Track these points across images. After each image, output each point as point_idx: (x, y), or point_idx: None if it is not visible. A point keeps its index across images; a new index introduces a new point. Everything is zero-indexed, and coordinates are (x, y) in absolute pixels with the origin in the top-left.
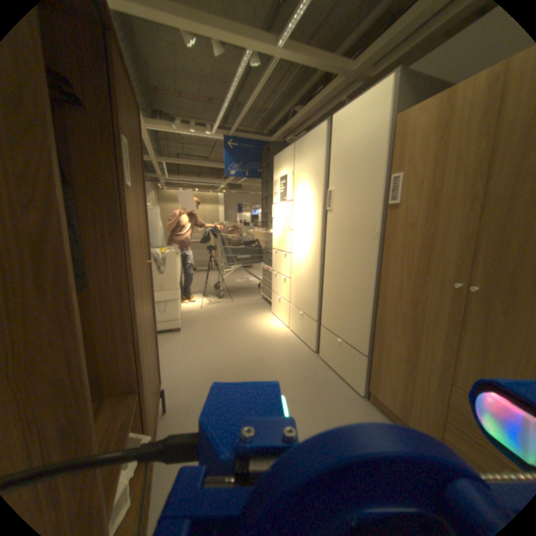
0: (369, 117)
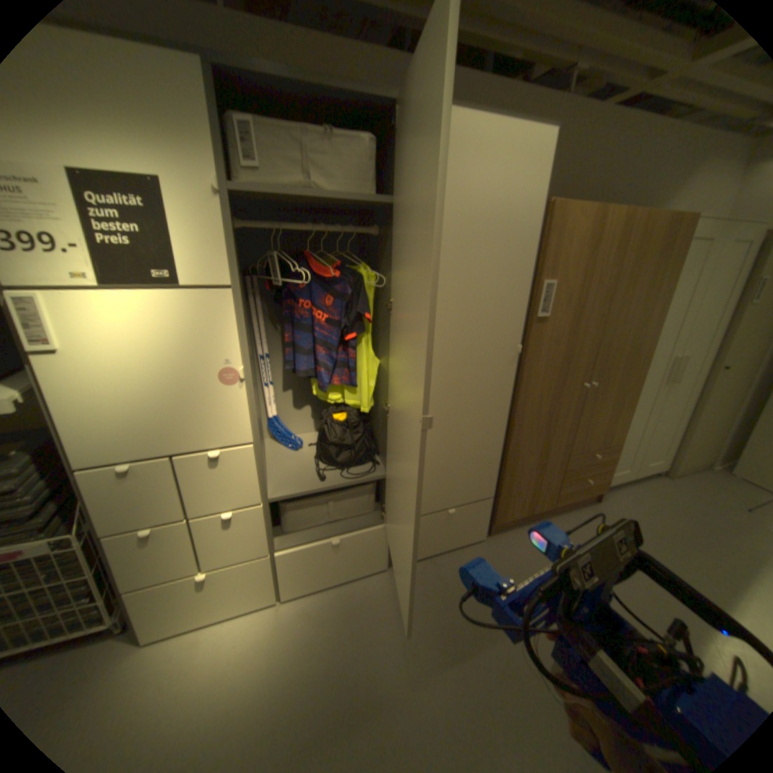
0: (519, 175)
